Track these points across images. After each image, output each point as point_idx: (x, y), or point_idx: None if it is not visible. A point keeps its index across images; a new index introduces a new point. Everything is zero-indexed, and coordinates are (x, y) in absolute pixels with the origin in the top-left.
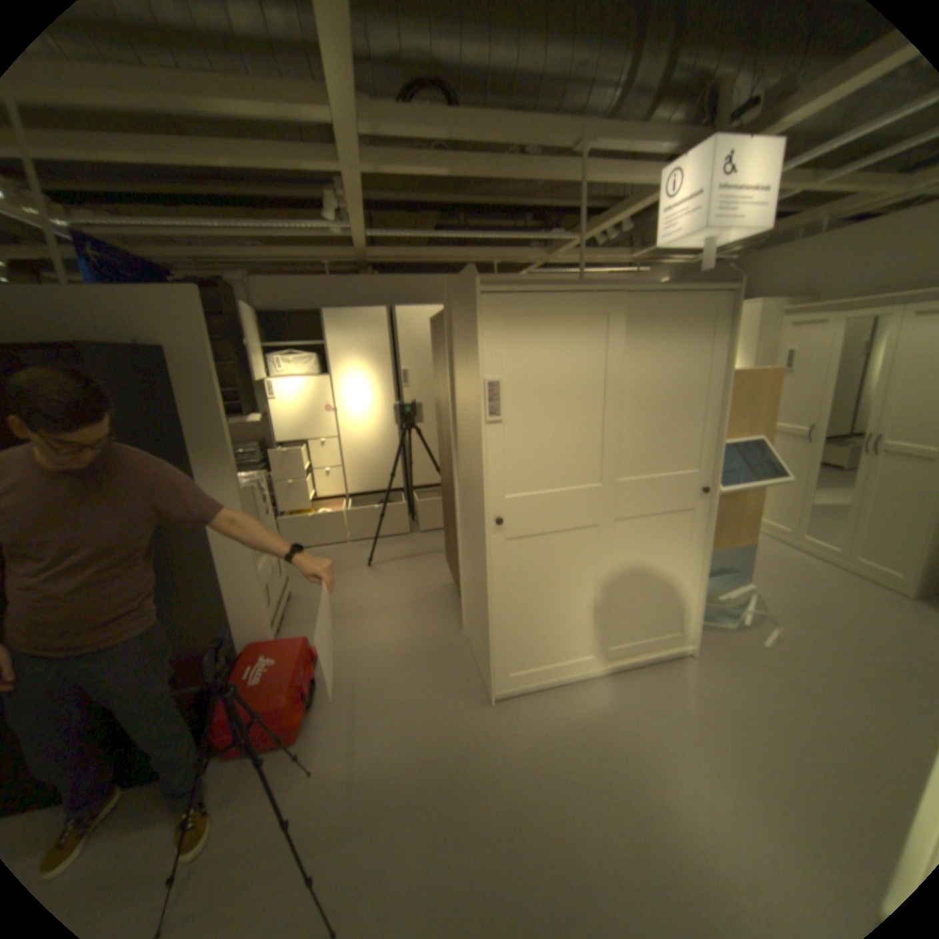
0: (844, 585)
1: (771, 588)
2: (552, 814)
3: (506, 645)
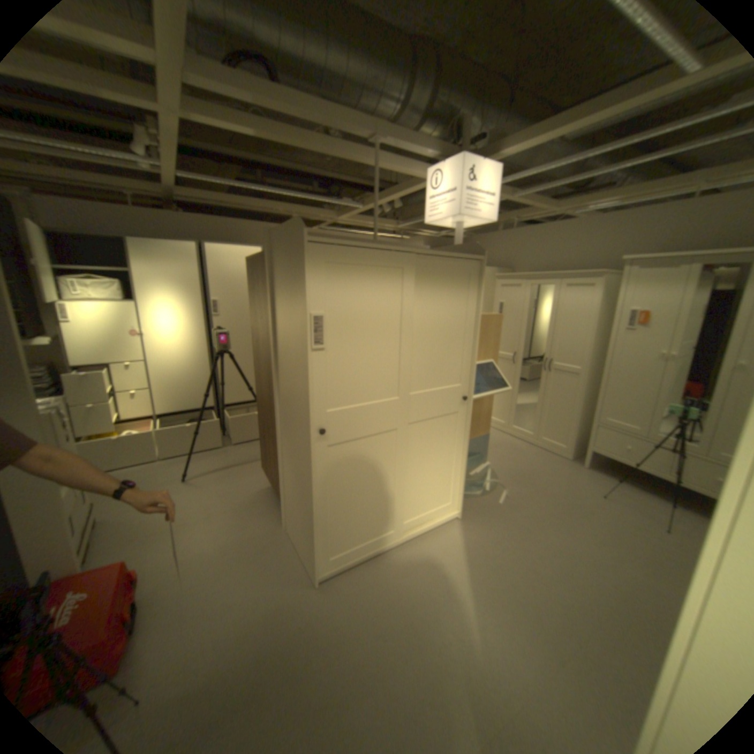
0: (536, 456)
1: (497, 463)
2: (375, 666)
3: (327, 534)
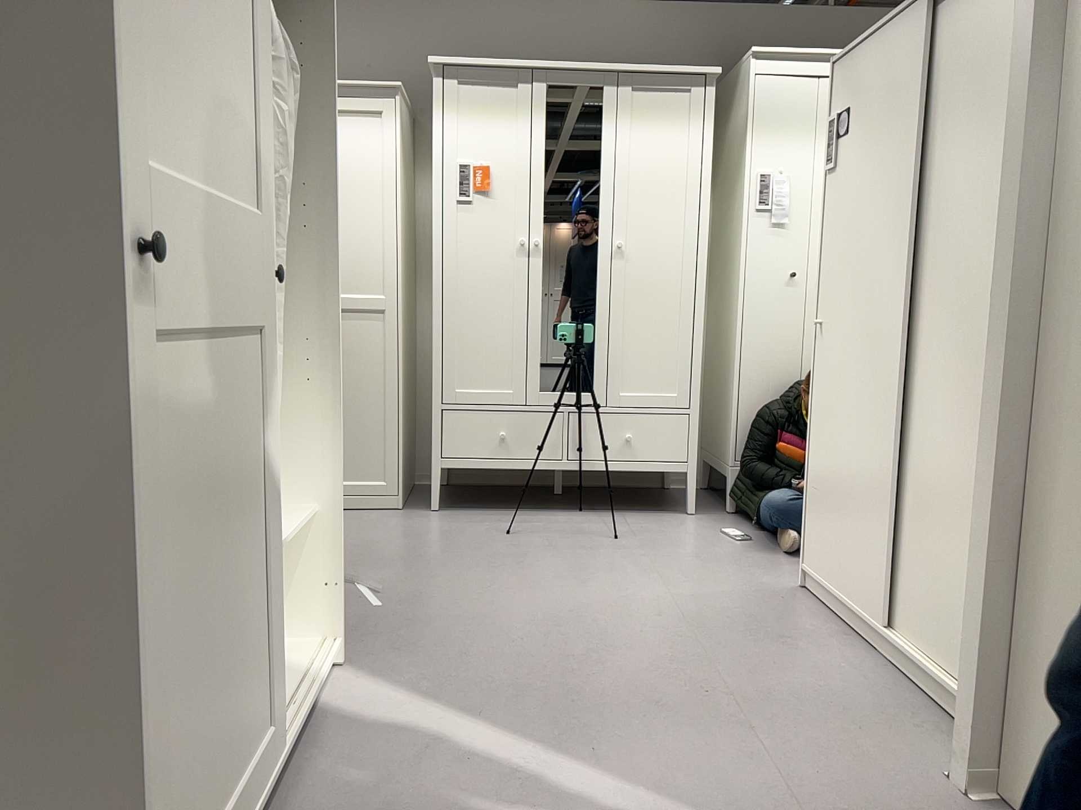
0: None
1: None
2: None
3: (150, 805)
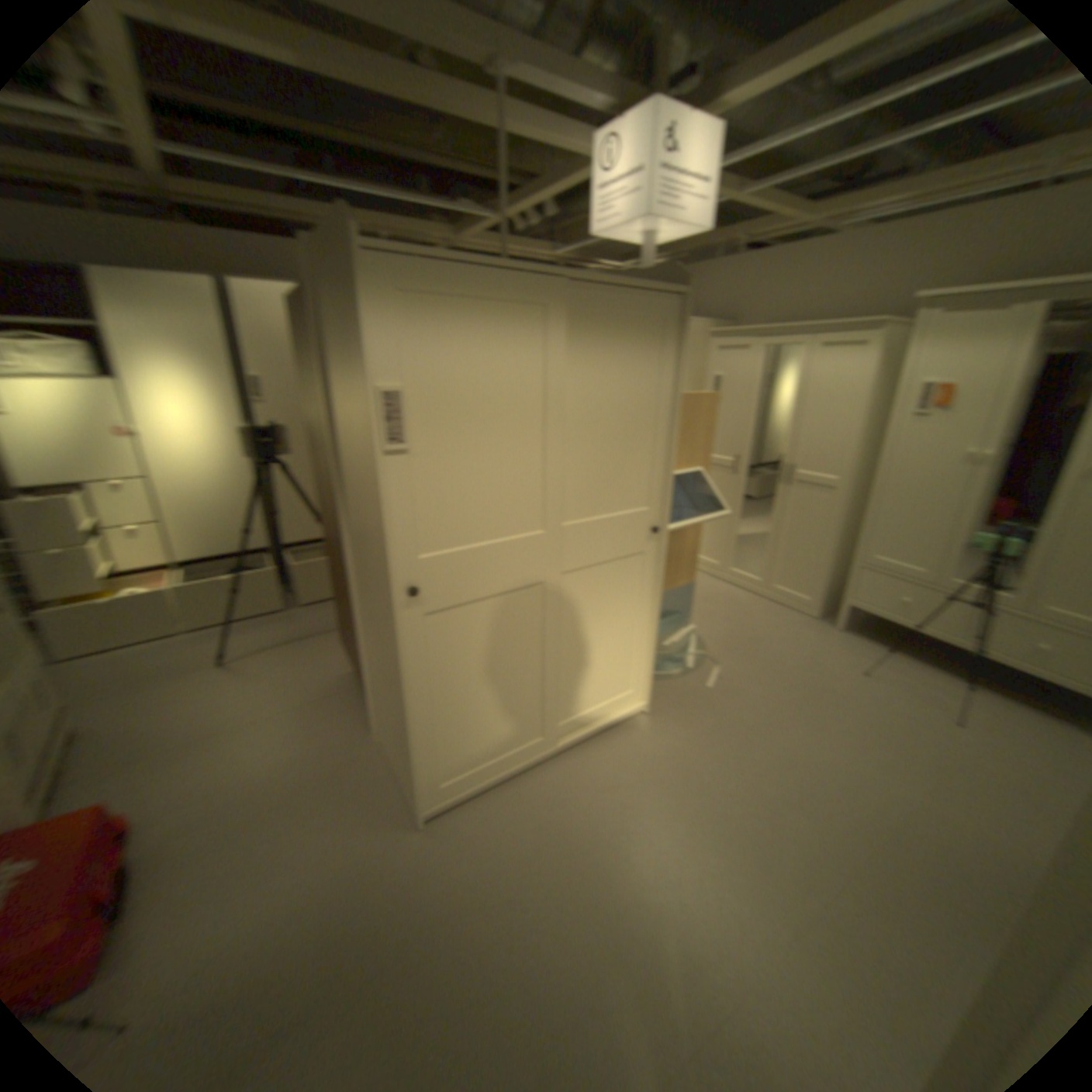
0: (767, 613)
1: (708, 625)
2: (509, 950)
3: (436, 749)
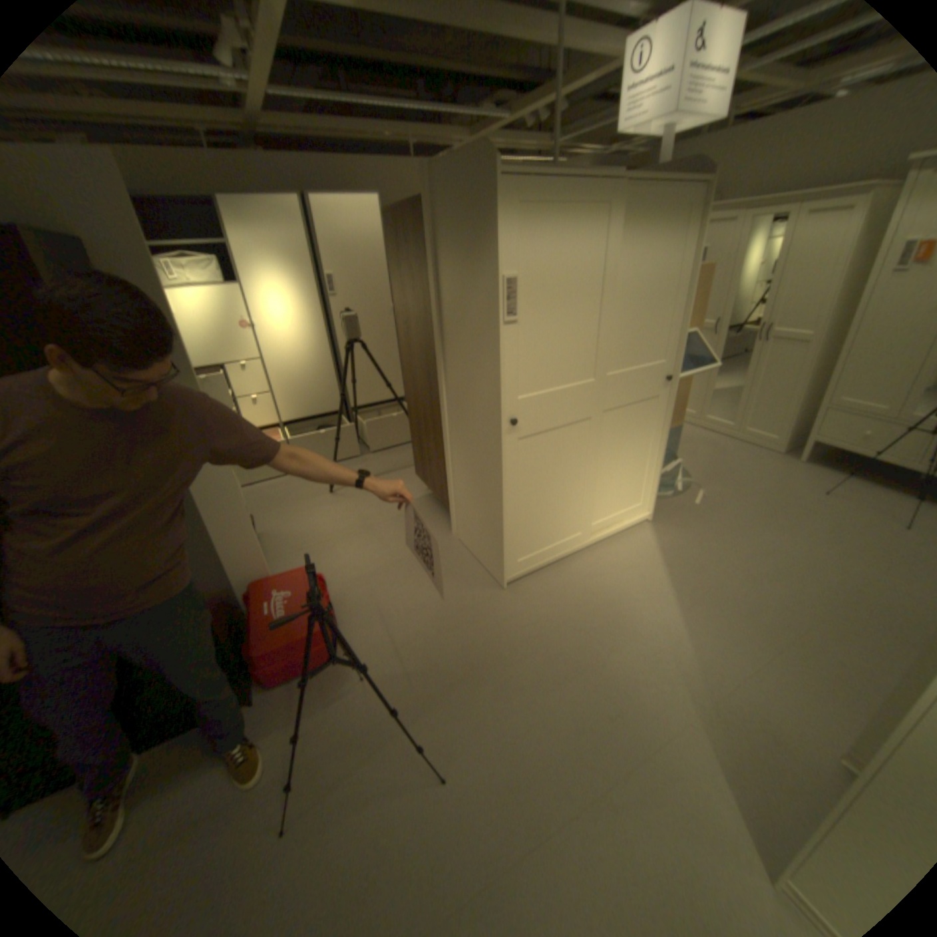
0: (737, 450)
1: (688, 460)
2: (580, 653)
3: (515, 535)
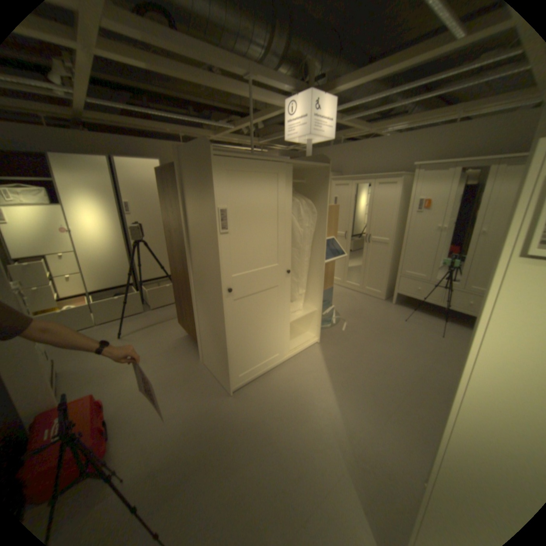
0: (362, 299)
1: (338, 306)
2: (277, 435)
3: (236, 359)
